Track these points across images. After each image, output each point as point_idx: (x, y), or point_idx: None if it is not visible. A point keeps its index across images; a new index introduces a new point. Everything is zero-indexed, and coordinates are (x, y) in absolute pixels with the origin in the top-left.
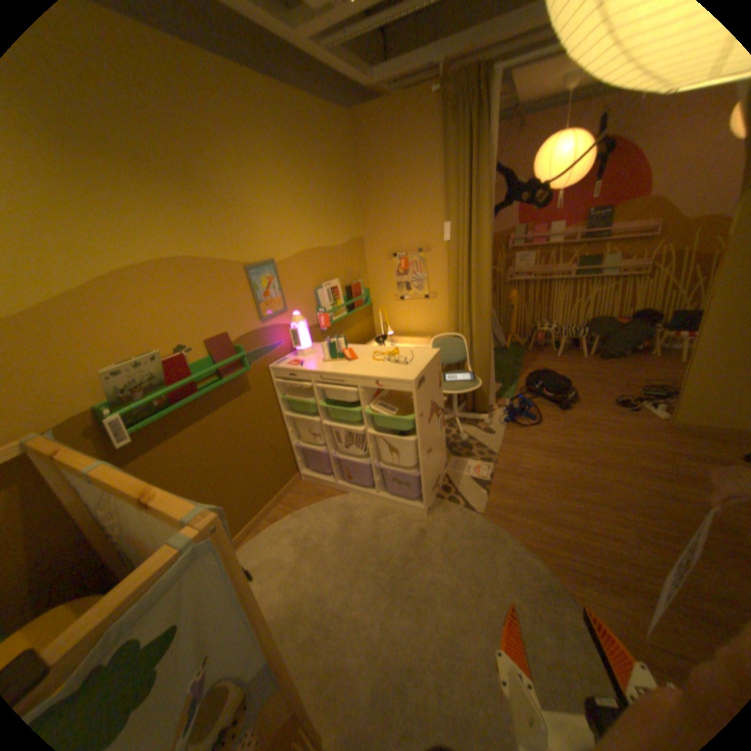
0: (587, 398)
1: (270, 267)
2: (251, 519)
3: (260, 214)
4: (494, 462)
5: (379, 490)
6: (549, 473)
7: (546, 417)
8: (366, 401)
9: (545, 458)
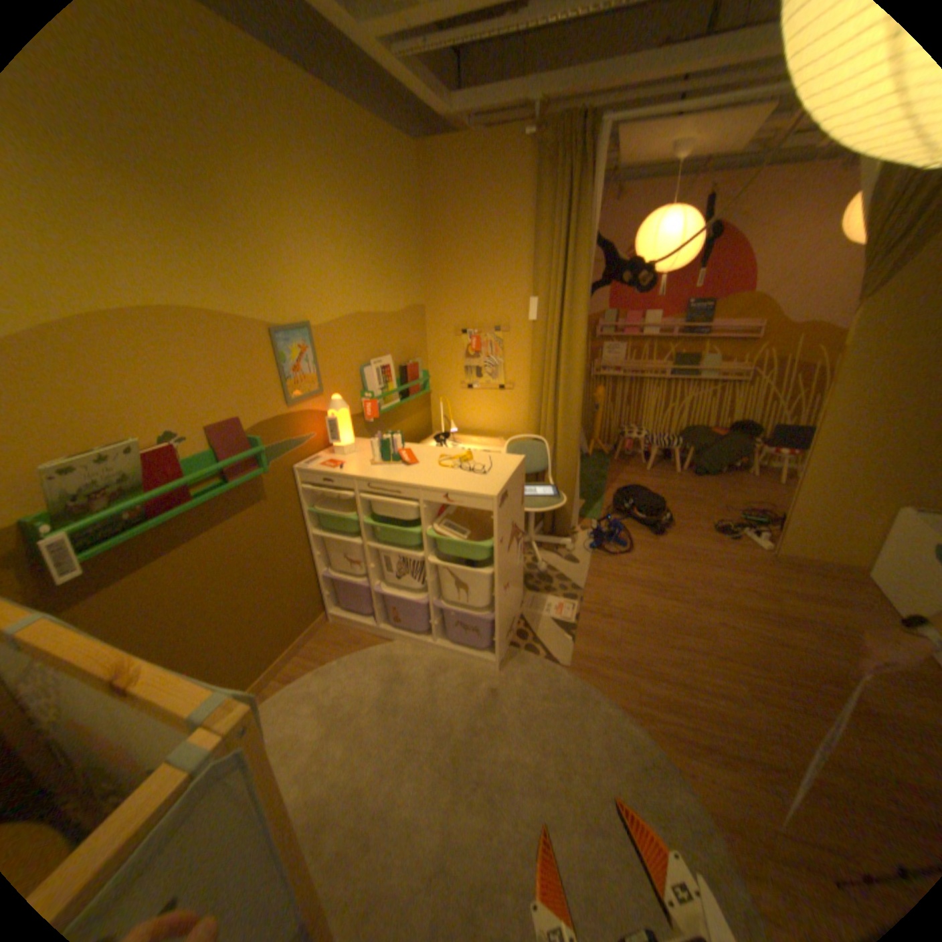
0: (681, 522)
1: (304, 333)
2: (256, 679)
3: (294, 259)
4: (579, 598)
5: (437, 636)
6: (644, 614)
7: (637, 543)
8: (427, 520)
9: (639, 595)
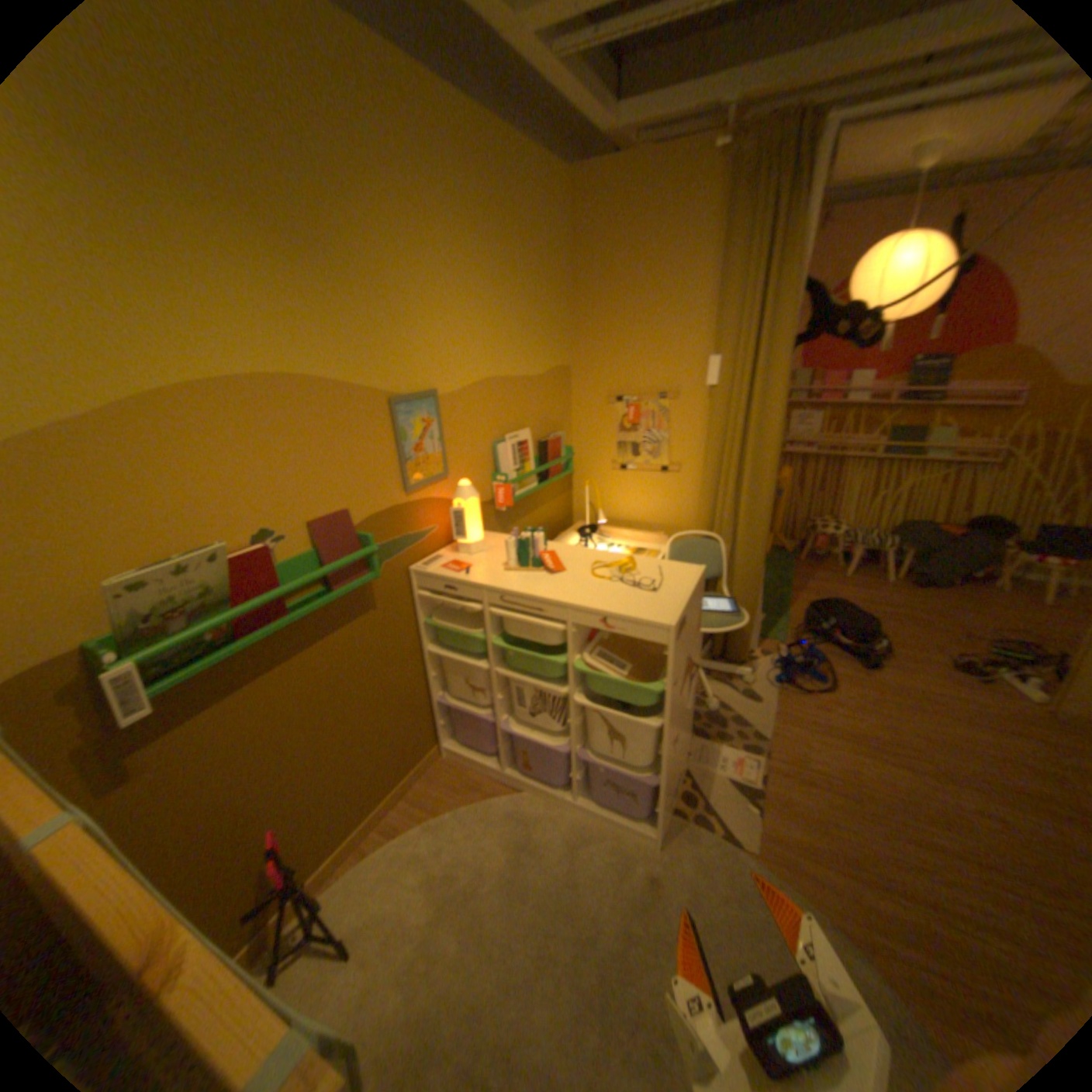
0: (905, 652)
1: (431, 402)
2: (355, 829)
3: (424, 312)
4: (767, 754)
5: (579, 794)
6: (862, 786)
7: (843, 679)
8: (577, 647)
9: (852, 756)
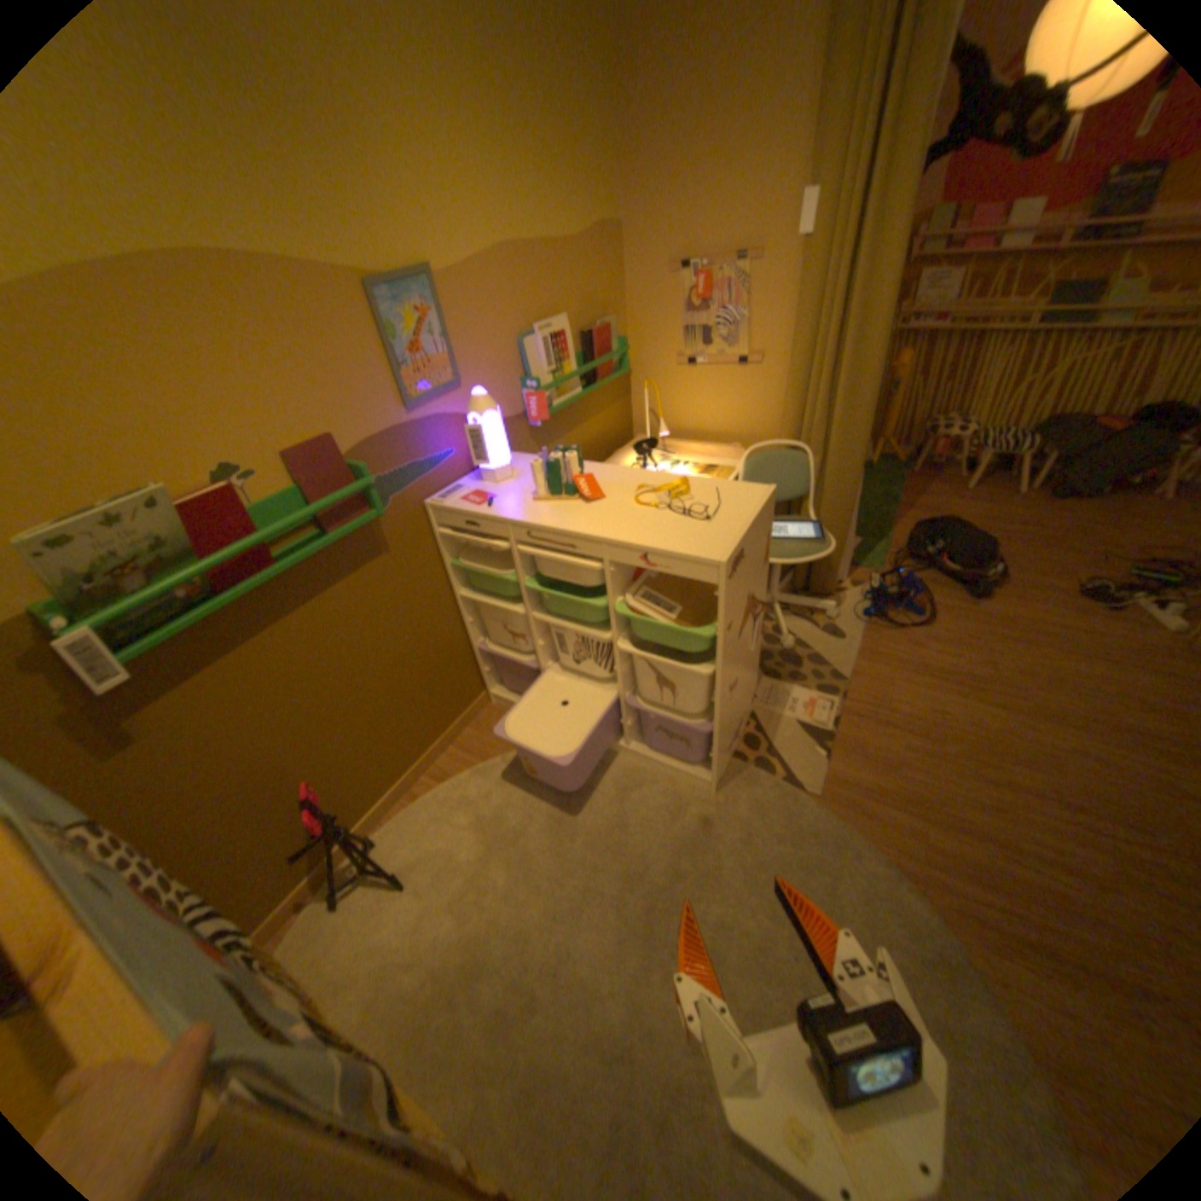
0: (1021, 577)
1: (421, 283)
2: (401, 775)
3: (391, 143)
4: (841, 694)
5: (630, 739)
6: (944, 725)
7: (941, 610)
8: (616, 588)
9: (938, 694)
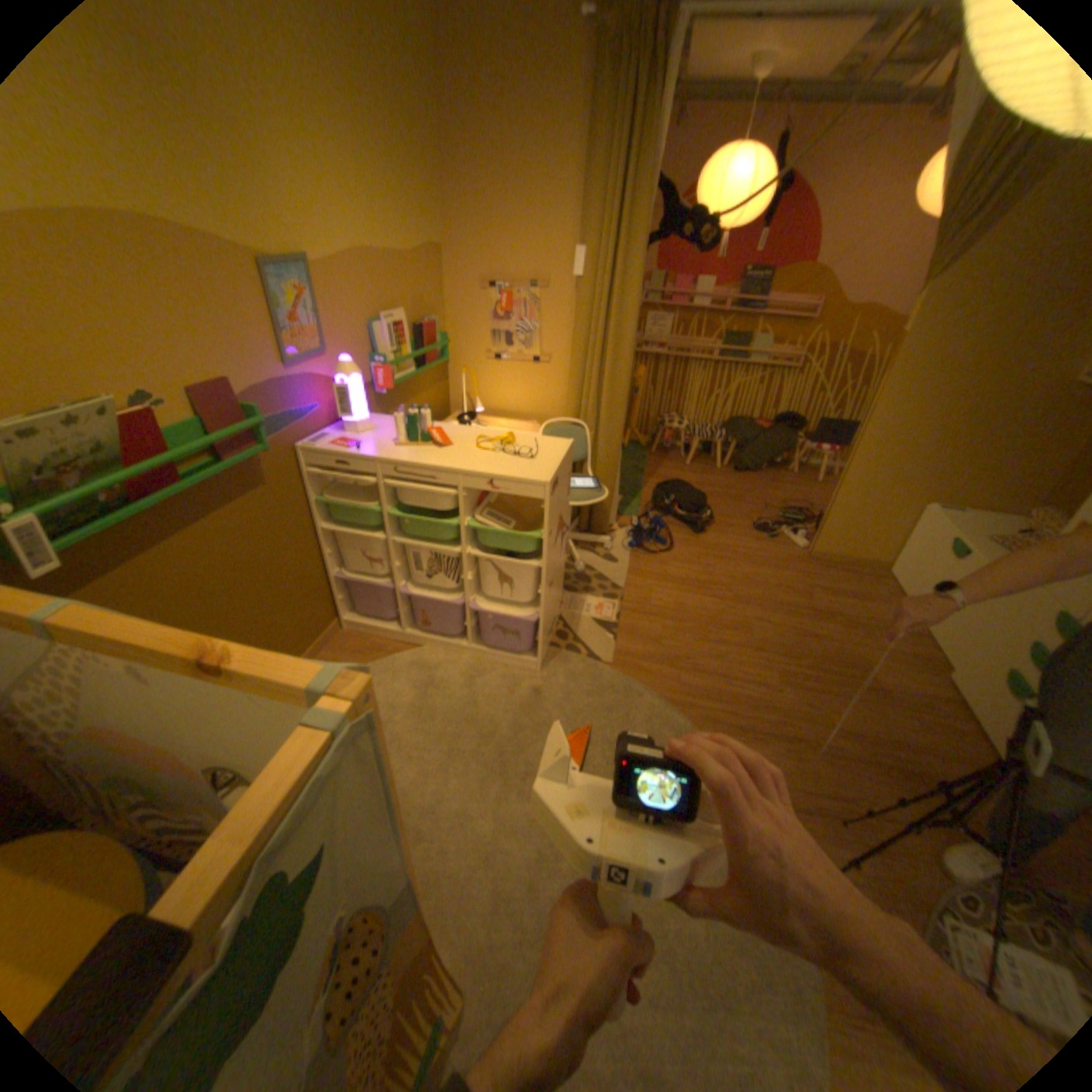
0: (720, 520)
1: (300, 269)
2: None
3: (283, 161)
4: (618, 598)
5: (472, 640)
6: (683, 612)
7: (676, 542)
8: (466, 511)
9: (678, 593)
